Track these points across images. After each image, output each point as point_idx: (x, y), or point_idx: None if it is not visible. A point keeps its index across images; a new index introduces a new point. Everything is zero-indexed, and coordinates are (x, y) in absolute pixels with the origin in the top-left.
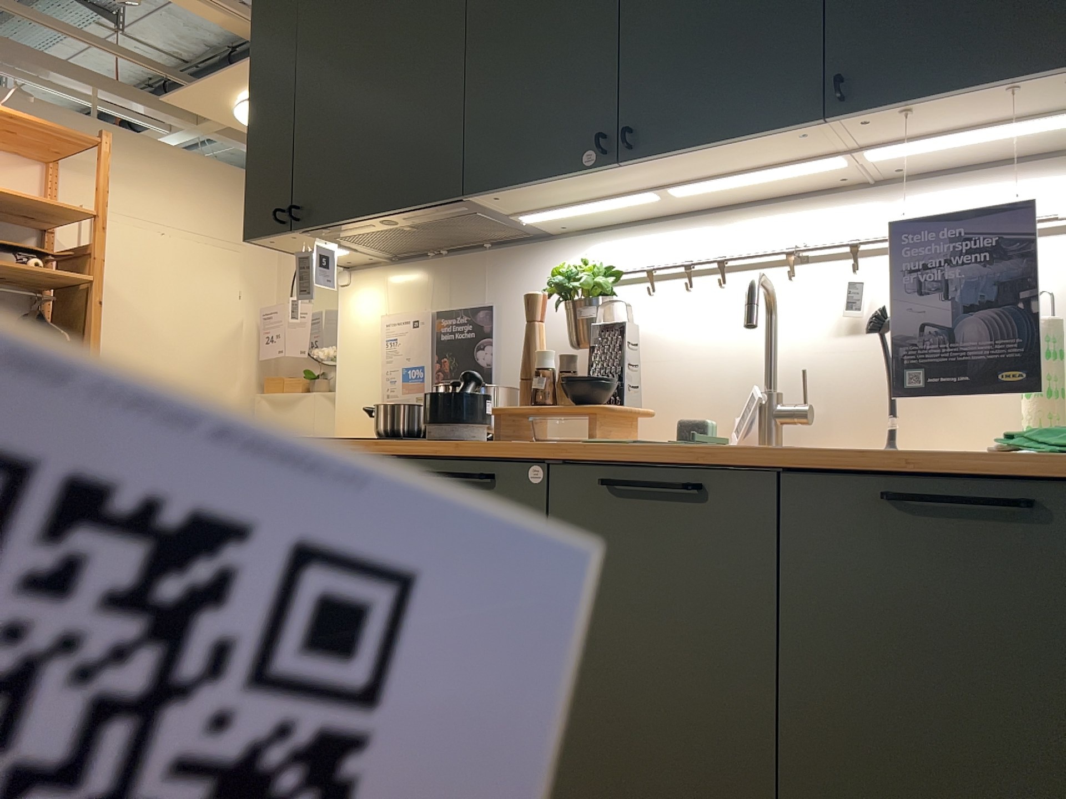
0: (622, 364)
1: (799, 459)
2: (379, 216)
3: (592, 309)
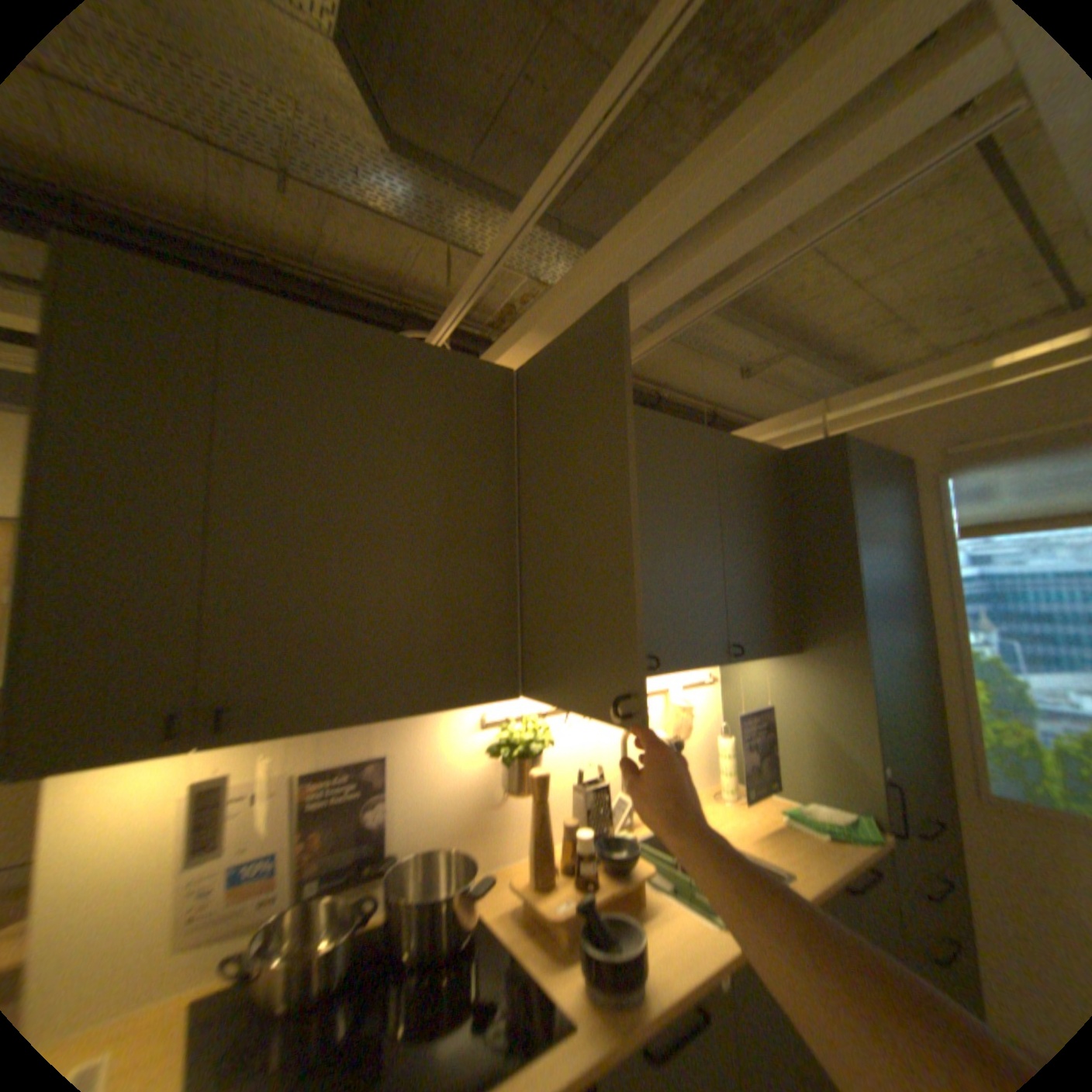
0: (603, 815)
1: (834, 890)
2: (392, 716)
3: (542, 763)
